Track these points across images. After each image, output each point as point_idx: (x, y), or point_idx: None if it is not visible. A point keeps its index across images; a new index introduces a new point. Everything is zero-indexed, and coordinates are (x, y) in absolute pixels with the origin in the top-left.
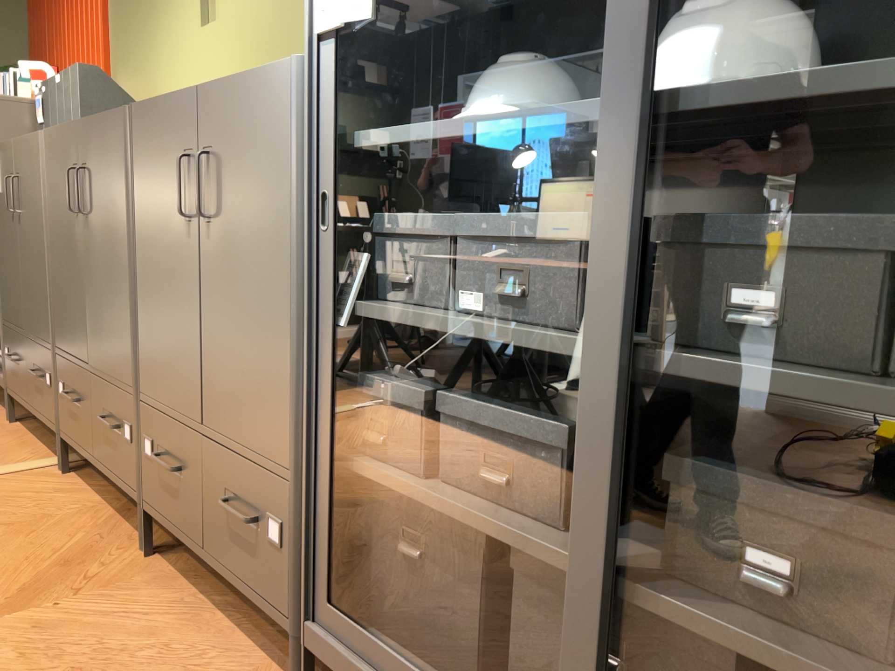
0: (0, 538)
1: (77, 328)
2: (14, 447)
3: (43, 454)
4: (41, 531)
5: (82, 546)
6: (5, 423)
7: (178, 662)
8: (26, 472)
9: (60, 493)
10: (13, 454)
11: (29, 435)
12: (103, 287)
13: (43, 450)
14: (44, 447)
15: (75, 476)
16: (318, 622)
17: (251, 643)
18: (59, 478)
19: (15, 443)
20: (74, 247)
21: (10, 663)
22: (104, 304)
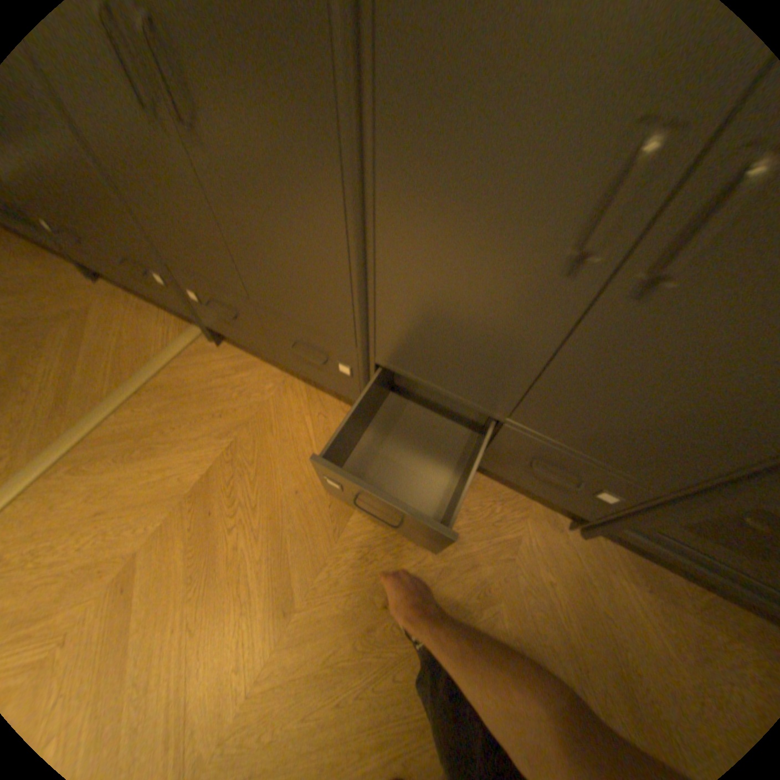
0: (252, 439)
1: (210, 258)
2: (134, 316)
3: (172, 321)
4: (274, 421)
5: (320, 428)
6: (89, 284)
7: (482, 518)
8: (185, 351)
9: (239, 370)
10: (145, 328)
11: (129, 295)
12: (271, 240)
13: (166, 316)
14: (160, 310)
15: (228, 344)
16: (634, 531)
17: (506, 486)
18: (219, 351)
19: (129, 311)
20: (161, 159)
21: (390, 558)
22: (276, 259)
